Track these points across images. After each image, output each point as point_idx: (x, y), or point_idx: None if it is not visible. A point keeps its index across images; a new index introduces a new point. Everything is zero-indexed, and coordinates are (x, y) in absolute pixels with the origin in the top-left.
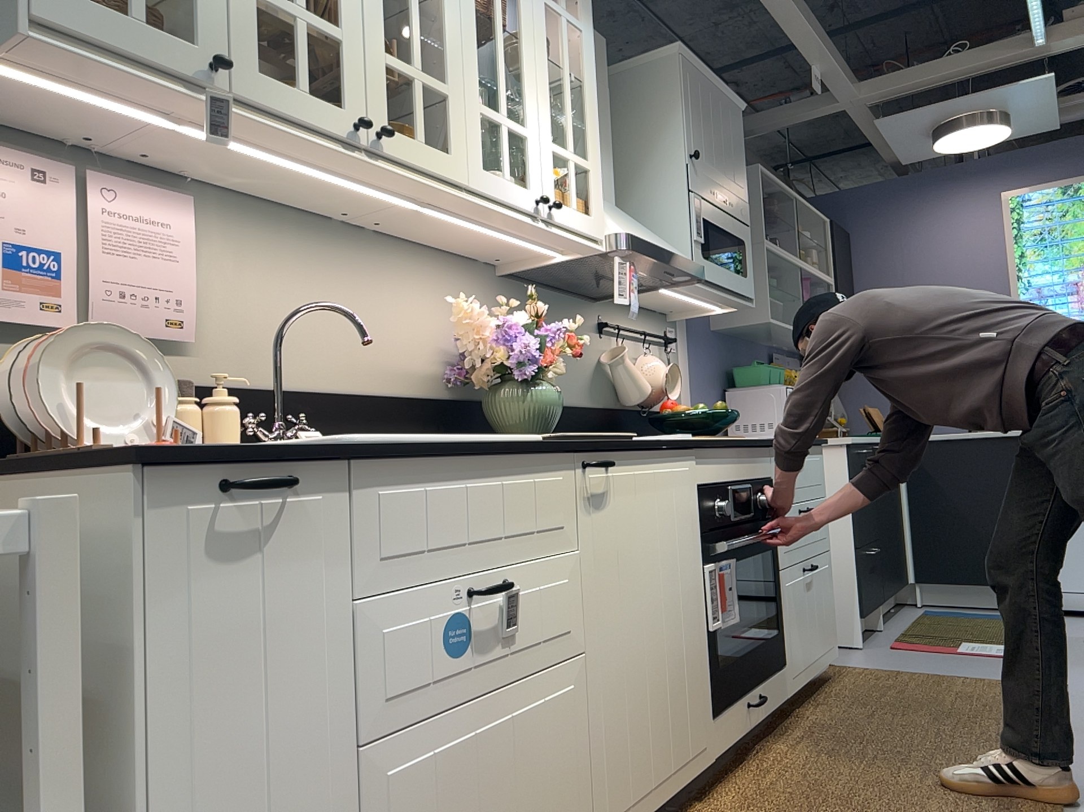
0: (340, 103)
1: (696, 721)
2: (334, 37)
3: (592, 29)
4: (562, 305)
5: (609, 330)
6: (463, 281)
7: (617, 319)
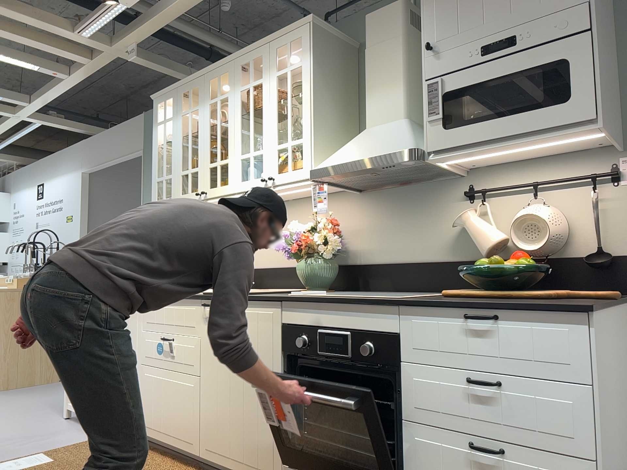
0: (197, 189)
1: (264, 454)
2: (196, 170)
3: (310, 55)
4: (417, 192)
5: (480, 194)
6: (335, 204)
7: (495, 181)
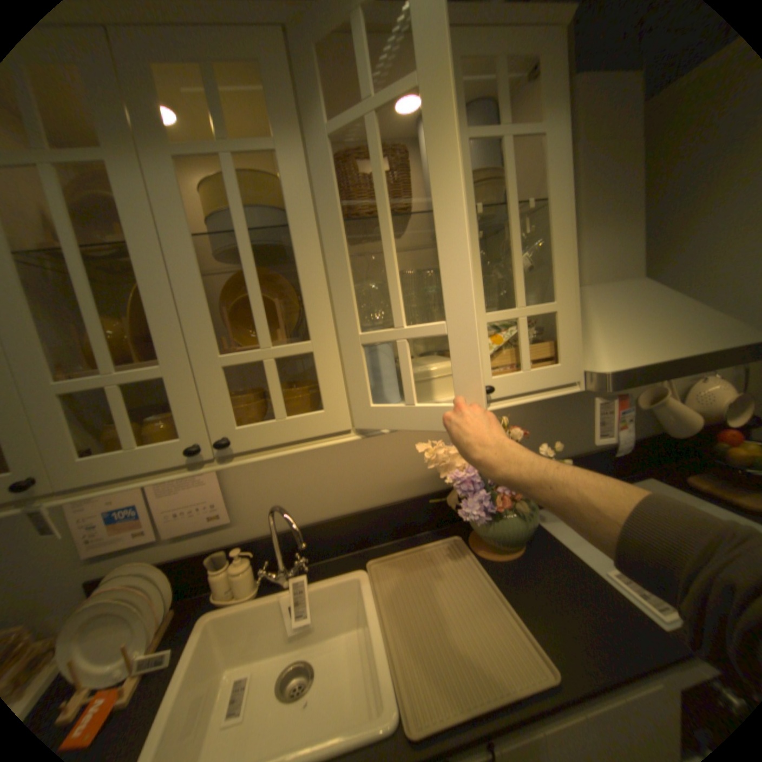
0: (176, 433)
1: None
2: (154, 376)
3: (567, 114)
4: None
5: None
6: None
7: None
